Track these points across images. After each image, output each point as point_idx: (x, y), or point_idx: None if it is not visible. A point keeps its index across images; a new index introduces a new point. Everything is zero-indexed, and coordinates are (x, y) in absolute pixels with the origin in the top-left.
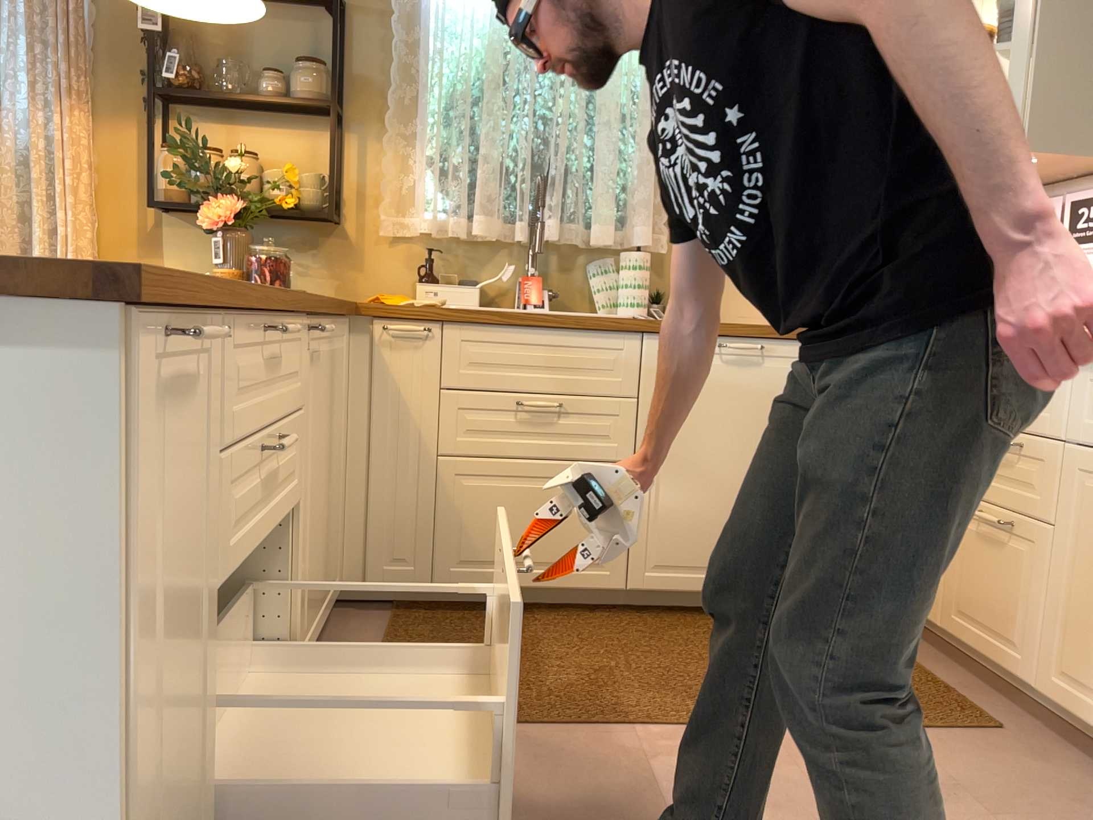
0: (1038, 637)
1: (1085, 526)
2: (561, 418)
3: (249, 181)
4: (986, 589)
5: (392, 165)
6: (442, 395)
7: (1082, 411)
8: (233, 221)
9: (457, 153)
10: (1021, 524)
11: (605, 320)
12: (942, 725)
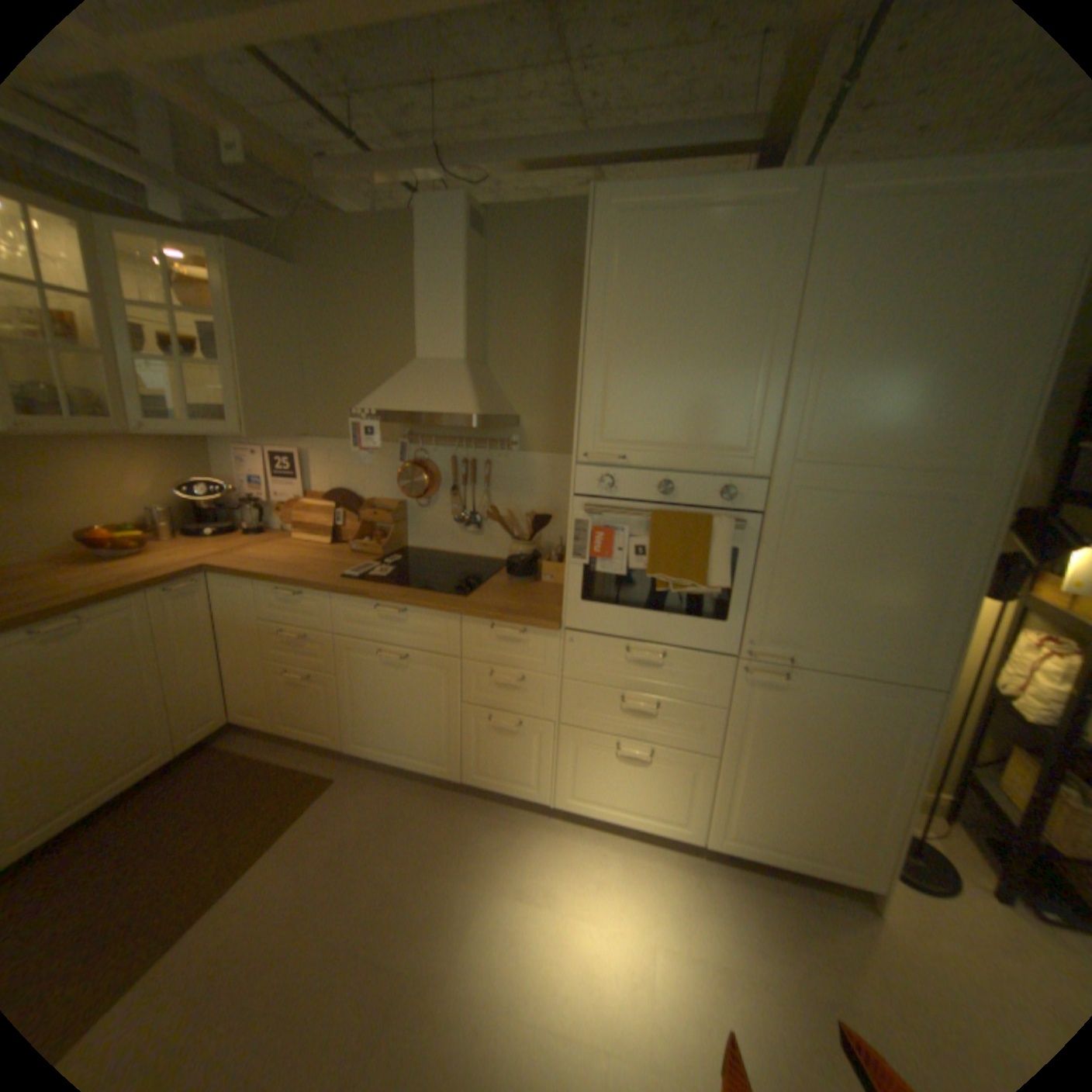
0: (336, 728)
1: (352, 674)
2: None
3: None
4: (298, 710)
5: None
6: None
7: (338, 619)
8: None
9: None
10: (313, 676)
11: None
12: (305, 803)
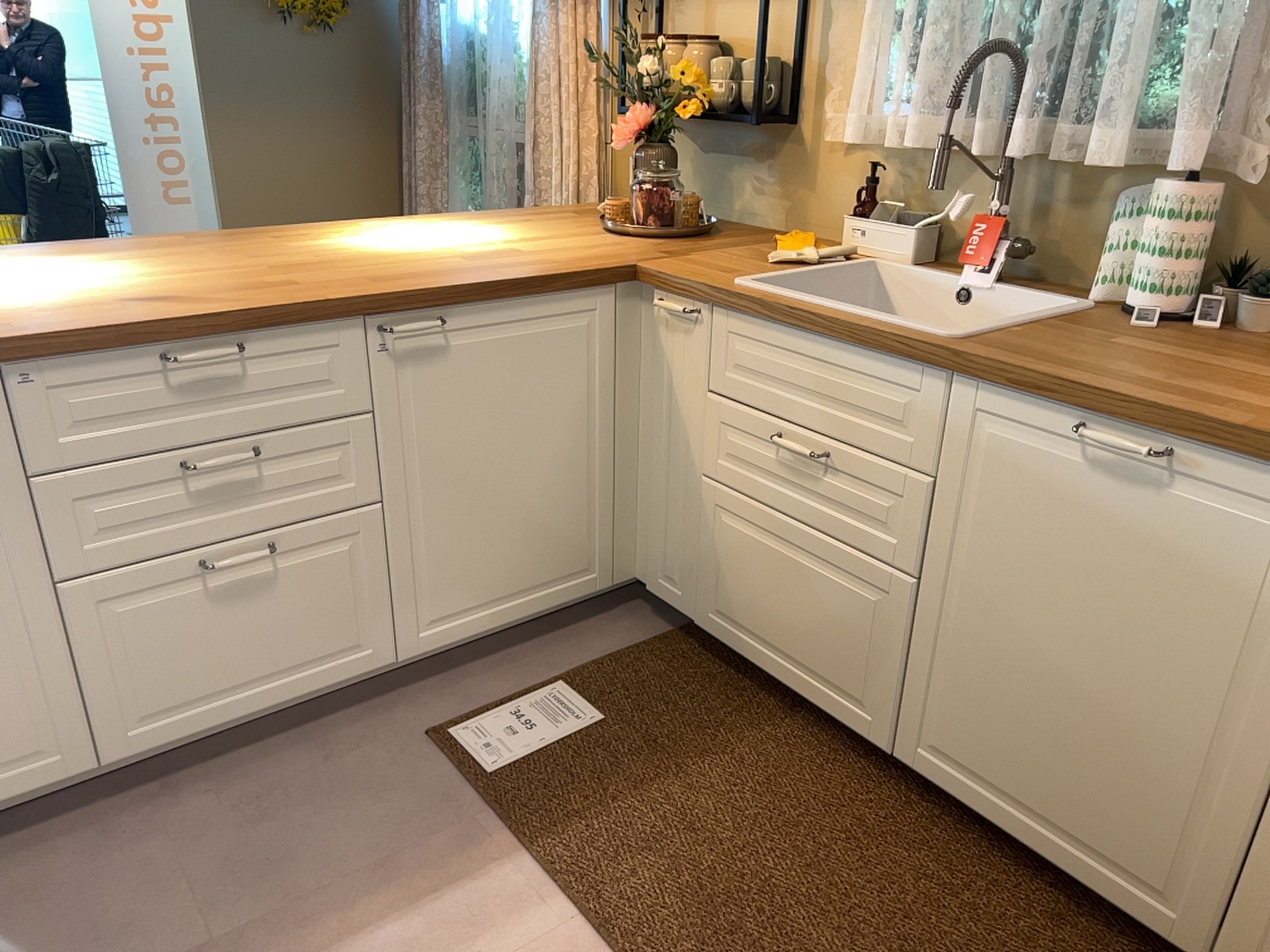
0: None
1: None
2: (829, 474)
3: (668, 83)
4: None
5: (845, 37)
6: (709, 400)
7: None
8: (641, 137)
9: (907, 13)
10: None
11: (889, 340)
12: None
